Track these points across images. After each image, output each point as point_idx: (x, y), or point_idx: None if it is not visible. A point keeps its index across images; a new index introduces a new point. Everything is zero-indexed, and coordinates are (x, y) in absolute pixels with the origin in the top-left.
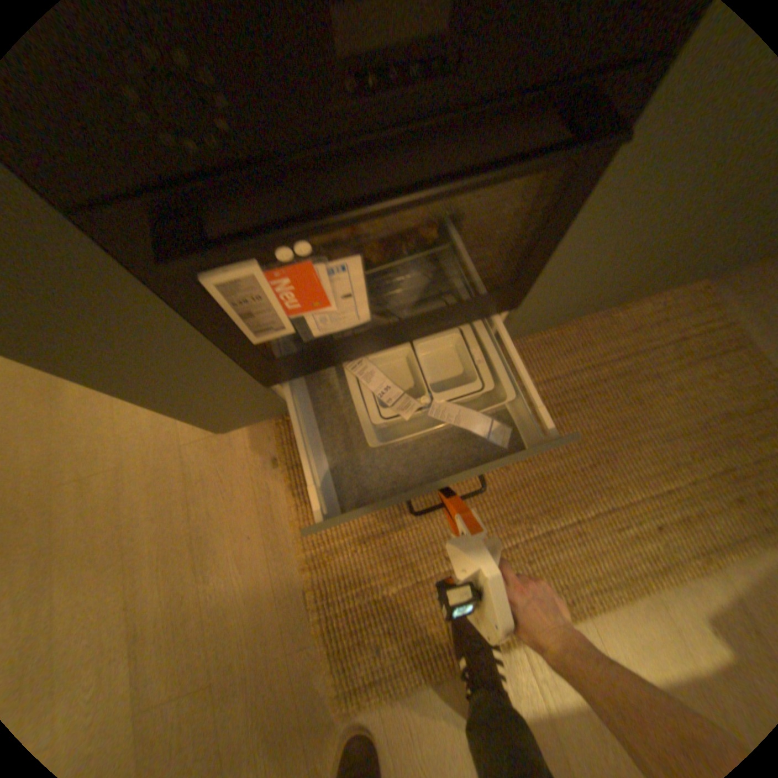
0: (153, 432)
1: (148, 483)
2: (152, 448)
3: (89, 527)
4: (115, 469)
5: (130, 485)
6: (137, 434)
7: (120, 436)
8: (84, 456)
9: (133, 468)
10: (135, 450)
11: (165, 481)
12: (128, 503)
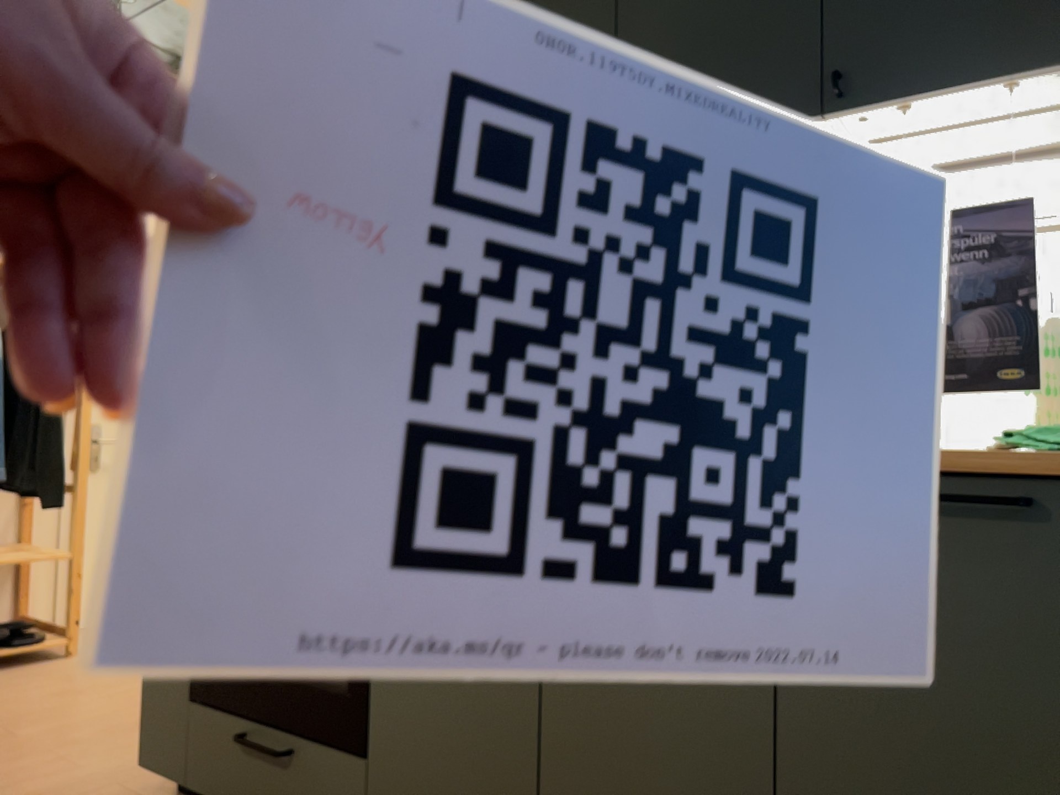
0: (125, 773)
1: (64, 788)
2: (105, 778)
3: (7, 780)
4: (74, 771)
5: (59, 782)
6: (119, 768)
7: (113, 762)
8: (84, 756)
9: (79, 777)
10: (99, 772)
11: (69, 794)
12: (37, 787)
